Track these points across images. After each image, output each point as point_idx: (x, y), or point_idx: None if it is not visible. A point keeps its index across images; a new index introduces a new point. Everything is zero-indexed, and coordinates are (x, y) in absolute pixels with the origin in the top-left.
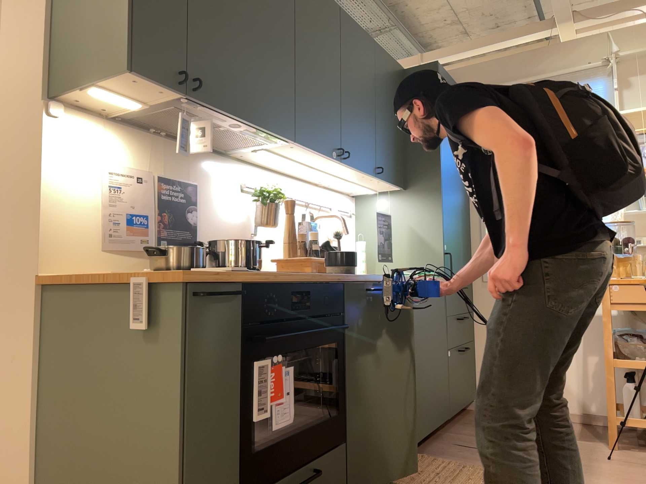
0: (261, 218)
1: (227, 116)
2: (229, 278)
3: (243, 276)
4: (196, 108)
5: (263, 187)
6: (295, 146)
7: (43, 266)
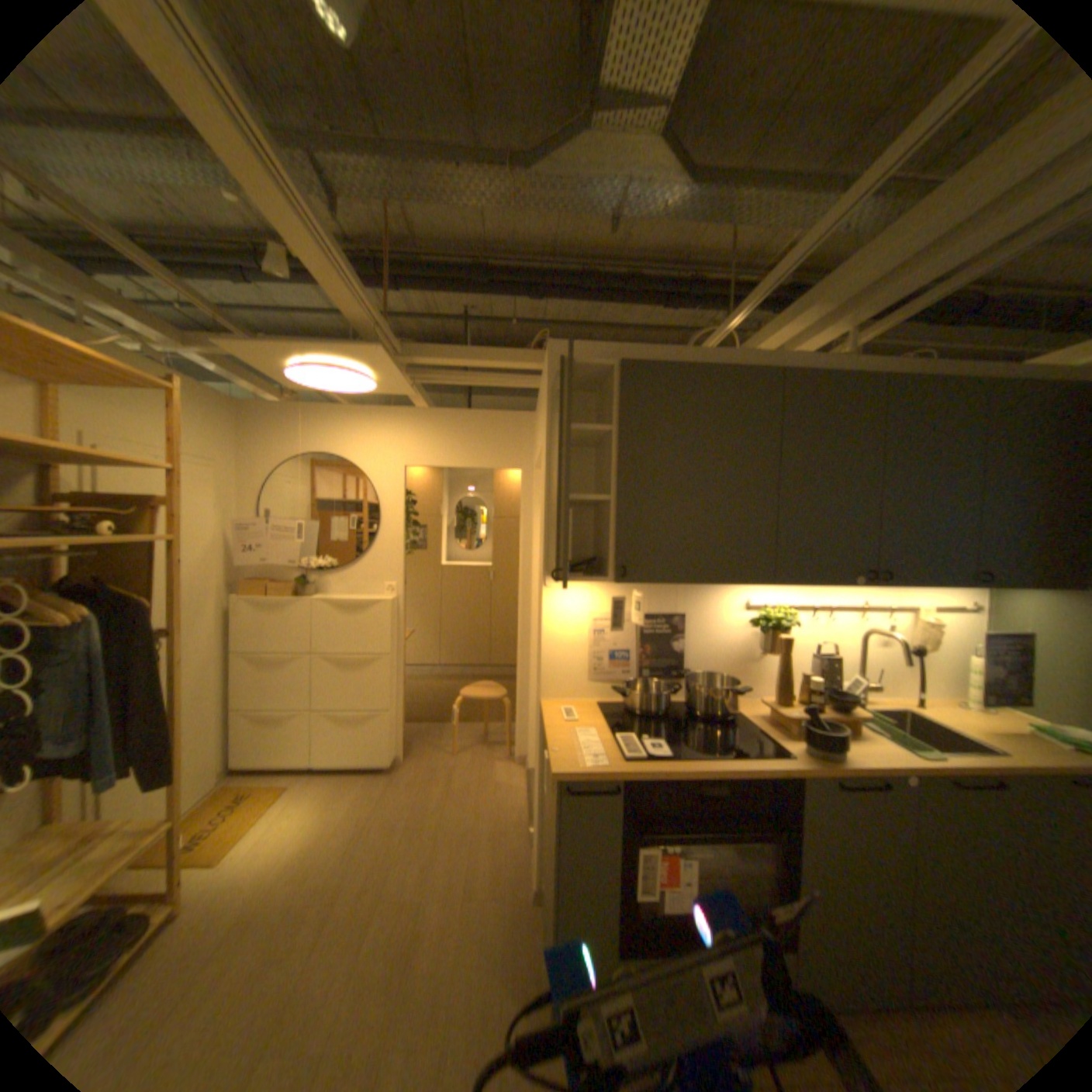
0: (764, 644)
1: (669, 583)
2: (607, 778)
3: (623, 777)
4: (634, 583)
5: (767, 610)
6: (784, 583)
7: (543, 695)
